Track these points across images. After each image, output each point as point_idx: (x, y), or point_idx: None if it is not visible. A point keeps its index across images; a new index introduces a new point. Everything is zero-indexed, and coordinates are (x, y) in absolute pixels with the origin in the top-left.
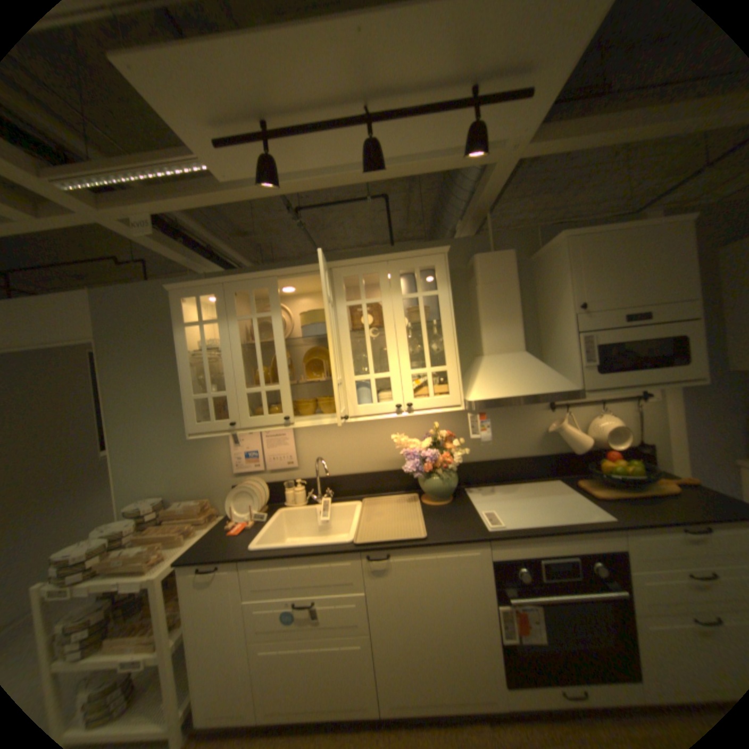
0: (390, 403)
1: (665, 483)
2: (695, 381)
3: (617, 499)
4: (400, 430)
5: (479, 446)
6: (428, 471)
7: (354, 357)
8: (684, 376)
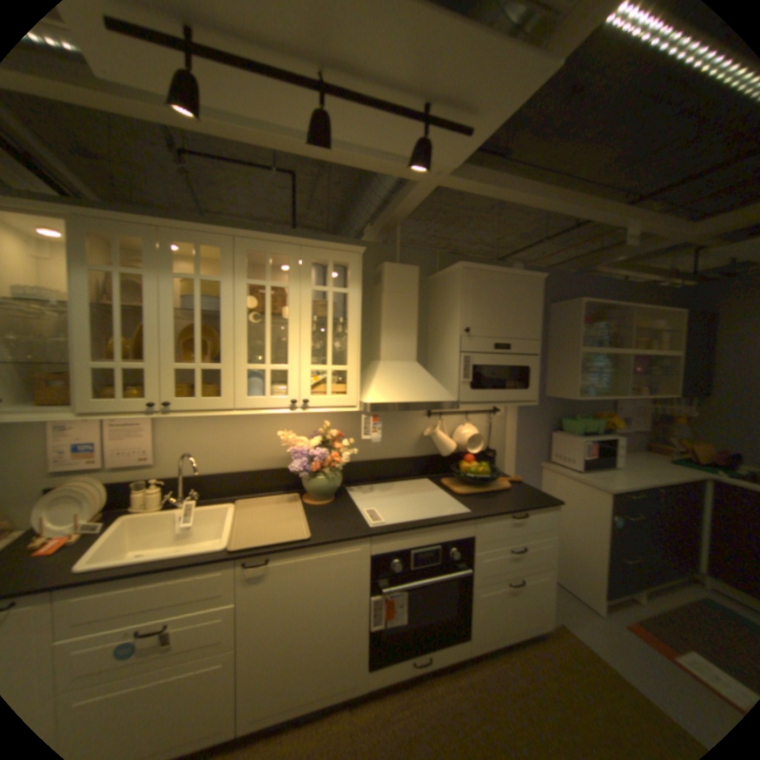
0: (286, 397)
1: (500, 480)
2: (530, 402)
3: (470, 493)
4: (288, 427)
5: (364, 446)
6: (315, 469)
7: (248, 342)
8: (524, 398)
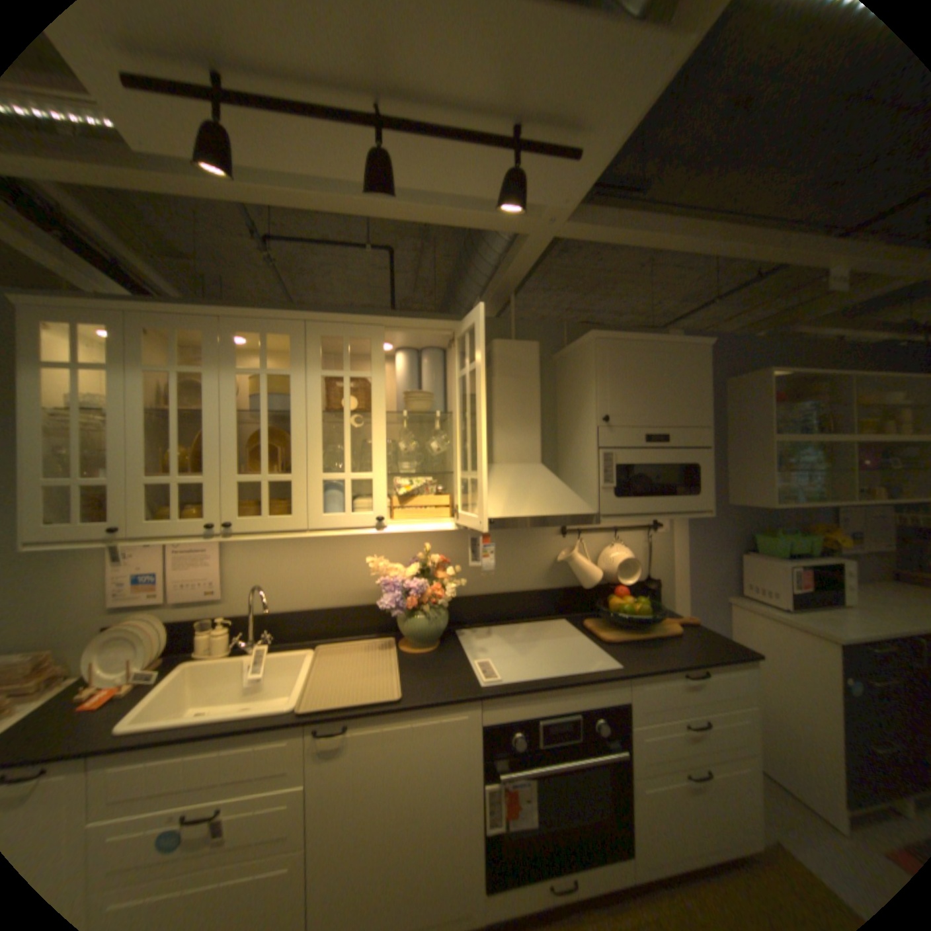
0: (369, 514)
1: (667, 622)
2: (703, 512)
3: (623, 641)
4: (379, 551)
5: (477, 575)
6: (411, 606)
7: (325, 446)
8: (693, 507)
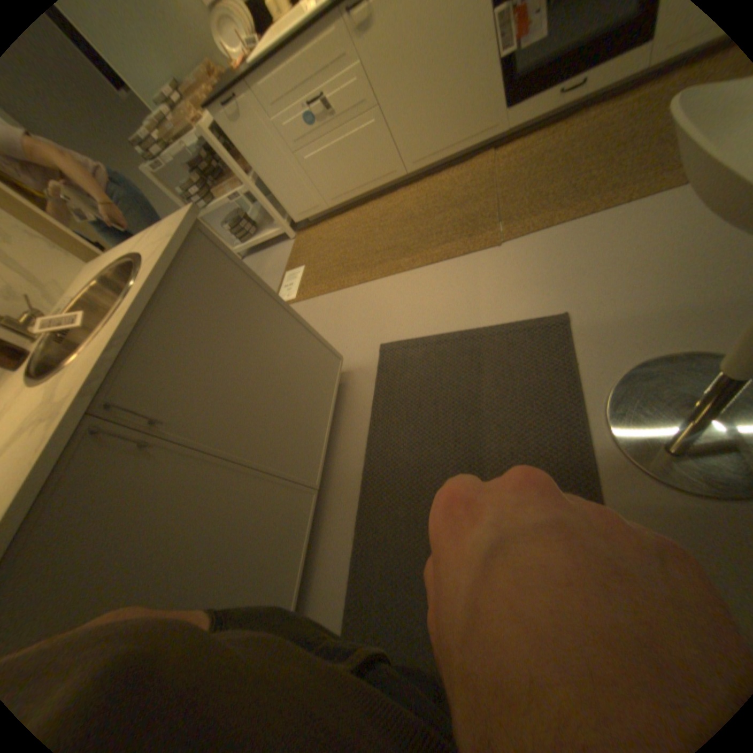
0: None
1: None
2: None
3: None
4: None
5: None
6: None
7: None
8: None
